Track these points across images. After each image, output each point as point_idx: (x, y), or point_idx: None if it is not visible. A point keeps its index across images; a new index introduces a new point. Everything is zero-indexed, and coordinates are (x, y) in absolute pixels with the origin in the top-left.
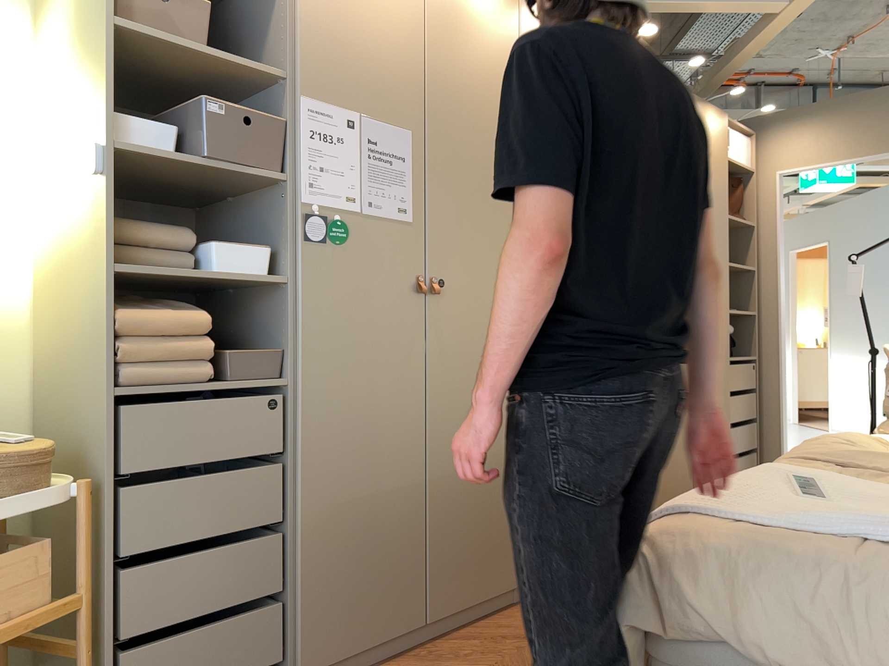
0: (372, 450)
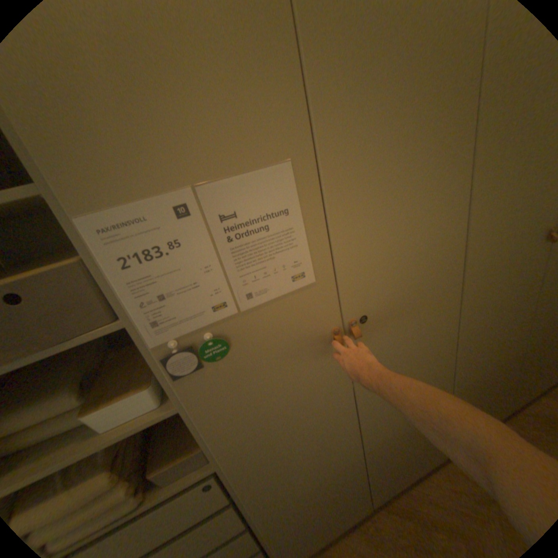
0: (310, 465)
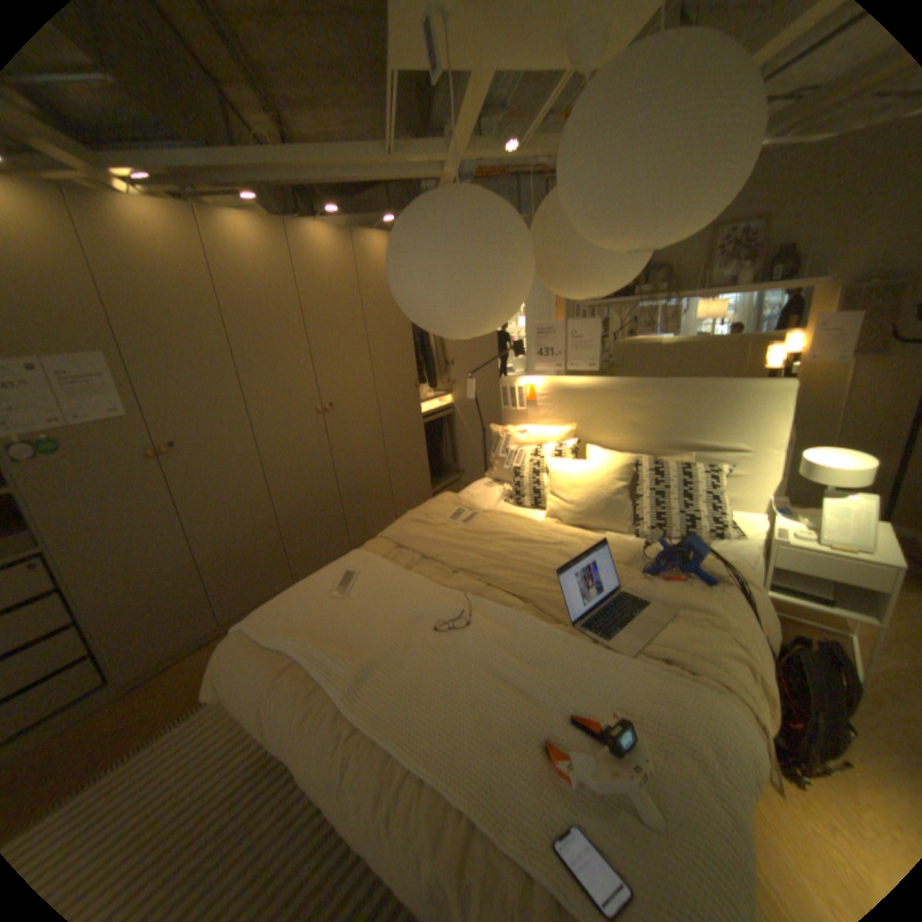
0: (137, 561)
